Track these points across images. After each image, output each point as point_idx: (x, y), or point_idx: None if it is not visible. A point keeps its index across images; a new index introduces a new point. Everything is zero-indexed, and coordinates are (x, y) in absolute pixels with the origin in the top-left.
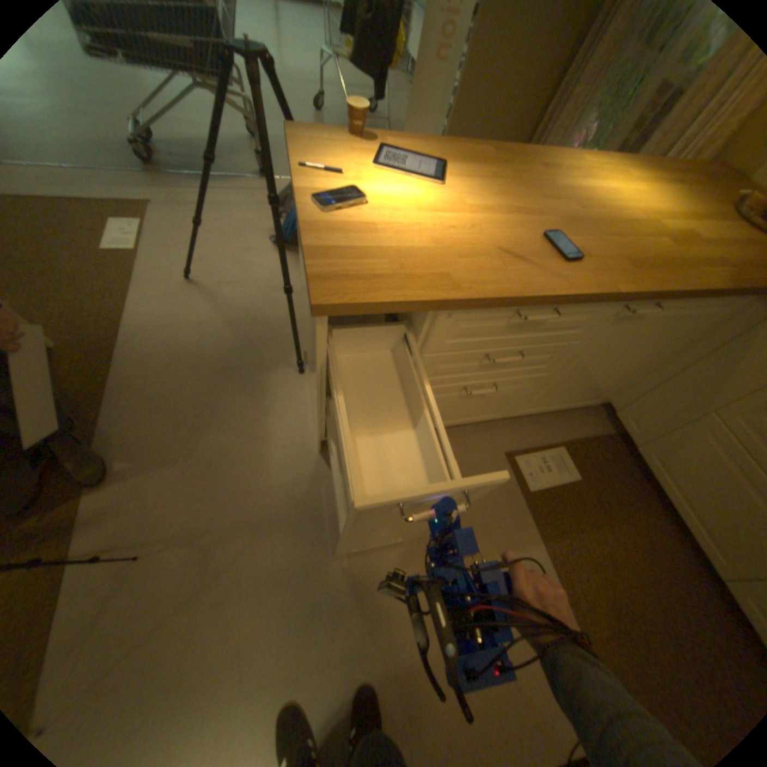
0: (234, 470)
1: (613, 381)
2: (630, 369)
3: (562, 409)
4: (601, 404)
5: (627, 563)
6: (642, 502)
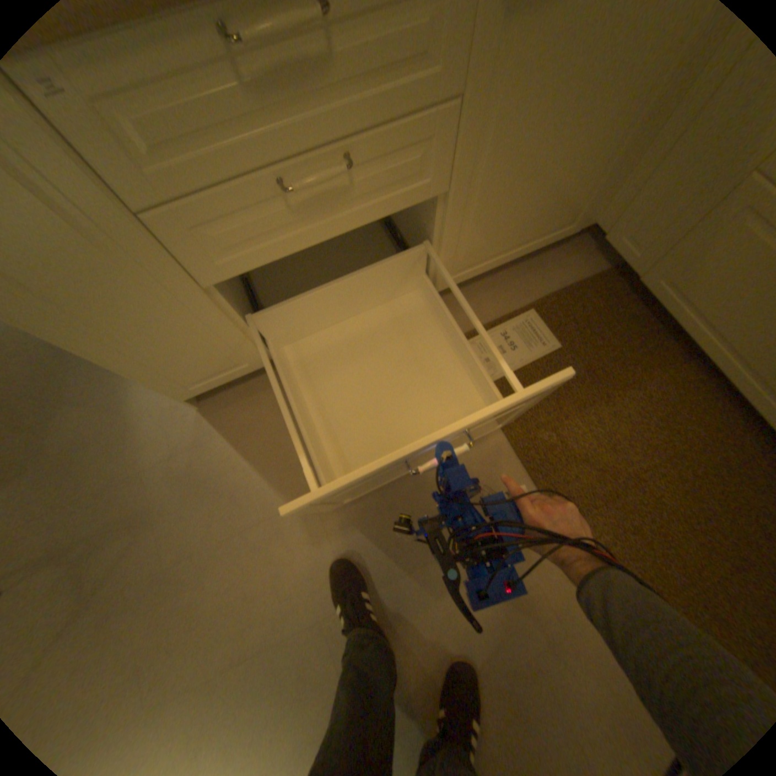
0: (95, 462)
1: (578, 180)
2: (598, 144)
3: (518, 255)
4: (579, 229)
5: (632, 441)
6: (652, 353)
